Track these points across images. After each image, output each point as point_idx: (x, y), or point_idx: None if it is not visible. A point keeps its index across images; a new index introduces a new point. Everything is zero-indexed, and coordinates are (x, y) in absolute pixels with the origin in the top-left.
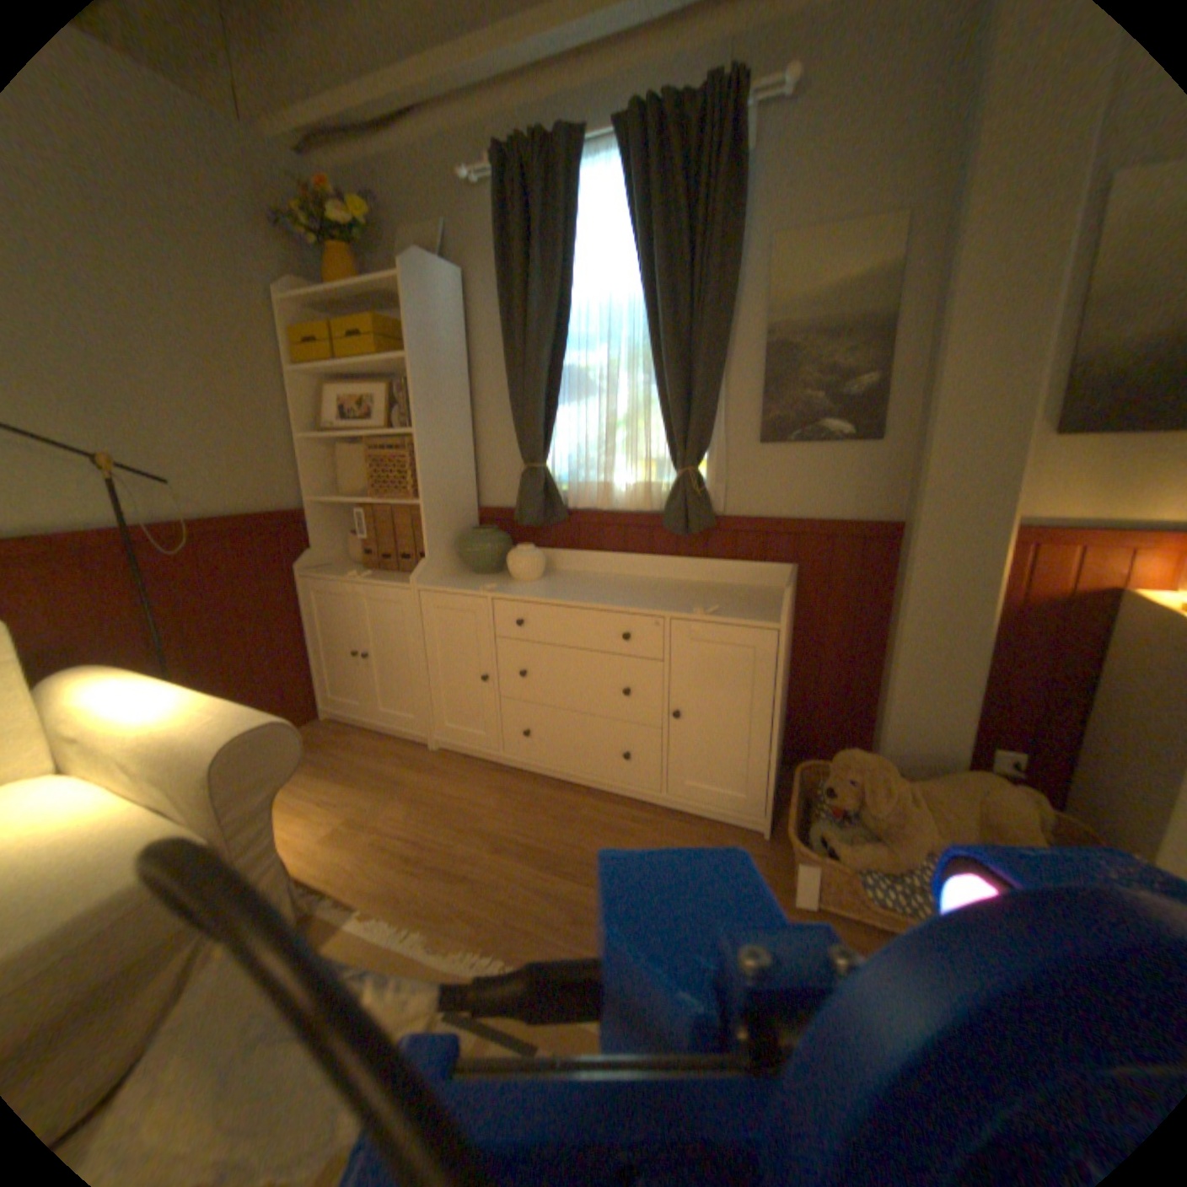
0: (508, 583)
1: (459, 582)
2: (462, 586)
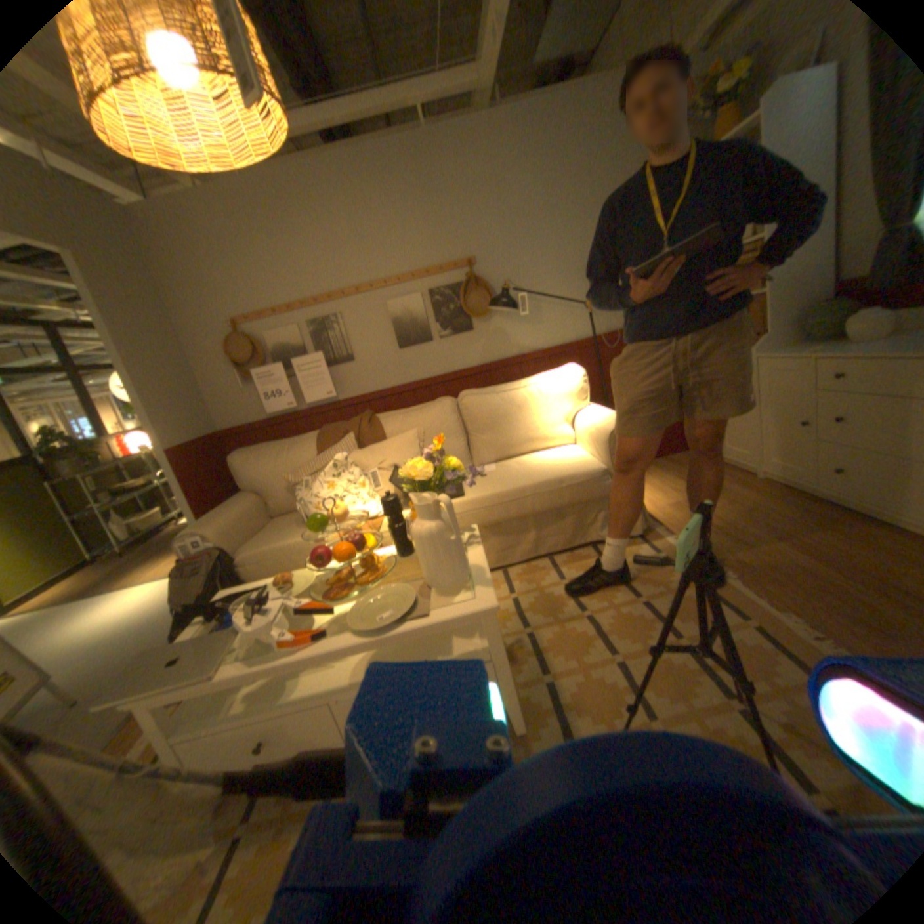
0: (842, 344)
1: (794, 348)
2: (793, 351)
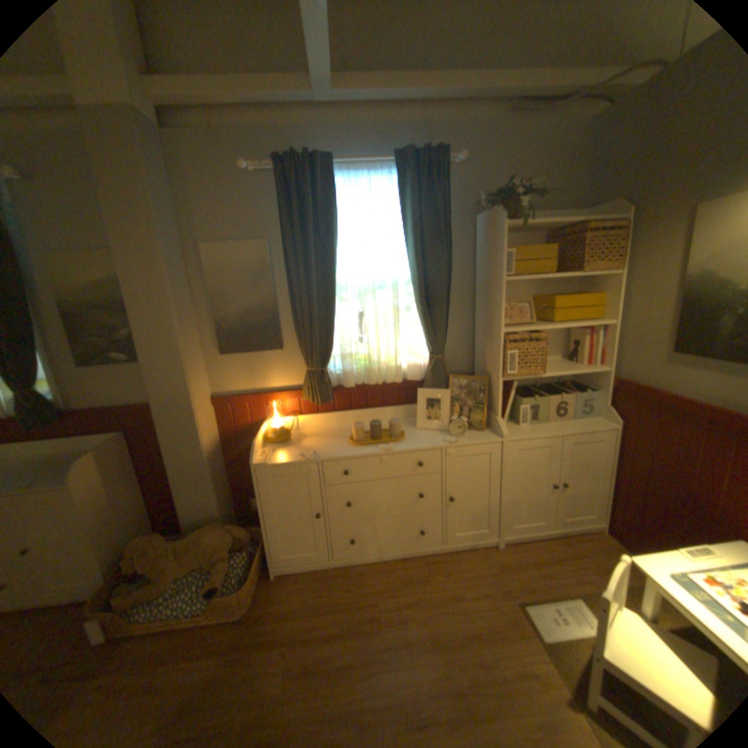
0: None
1: None
2: None
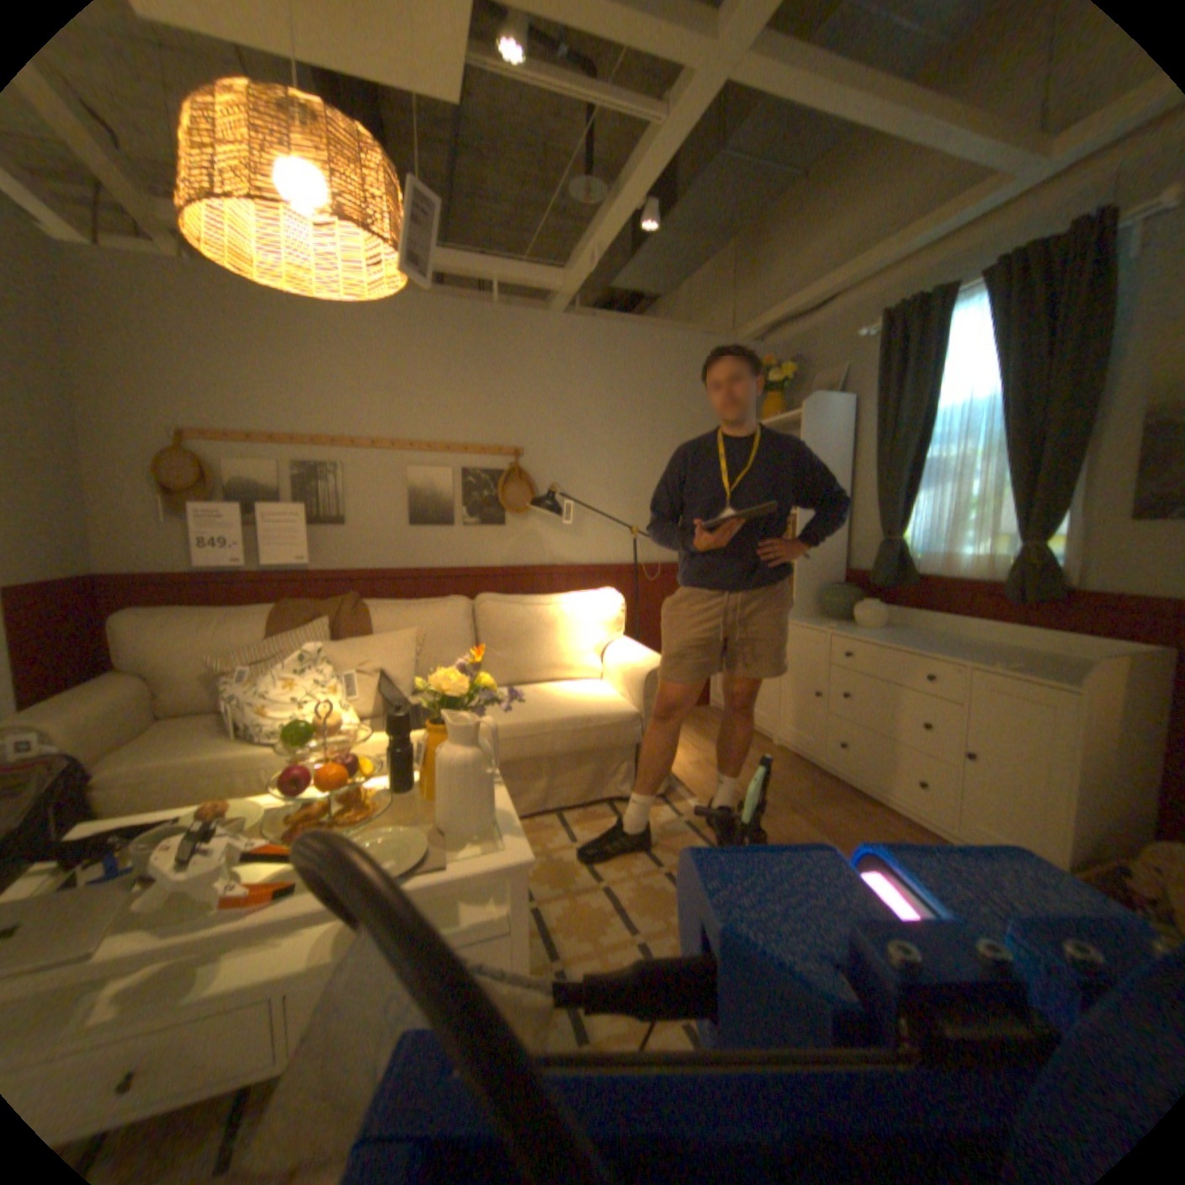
0: (851, 627)
1: (813, 621)
2: (813, 624)
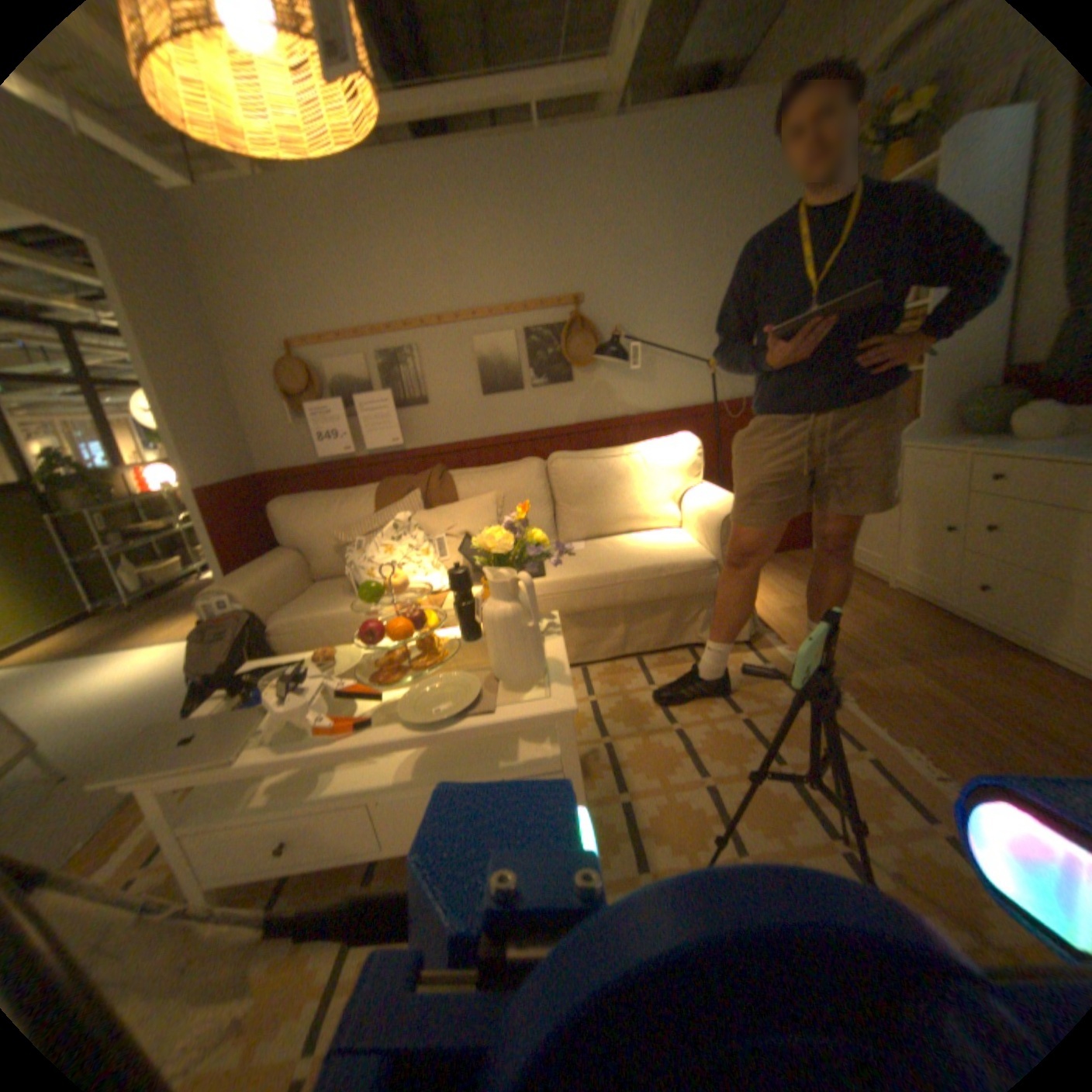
0: (1005, 441)
1: (948, 440)
2: (947, 443)
